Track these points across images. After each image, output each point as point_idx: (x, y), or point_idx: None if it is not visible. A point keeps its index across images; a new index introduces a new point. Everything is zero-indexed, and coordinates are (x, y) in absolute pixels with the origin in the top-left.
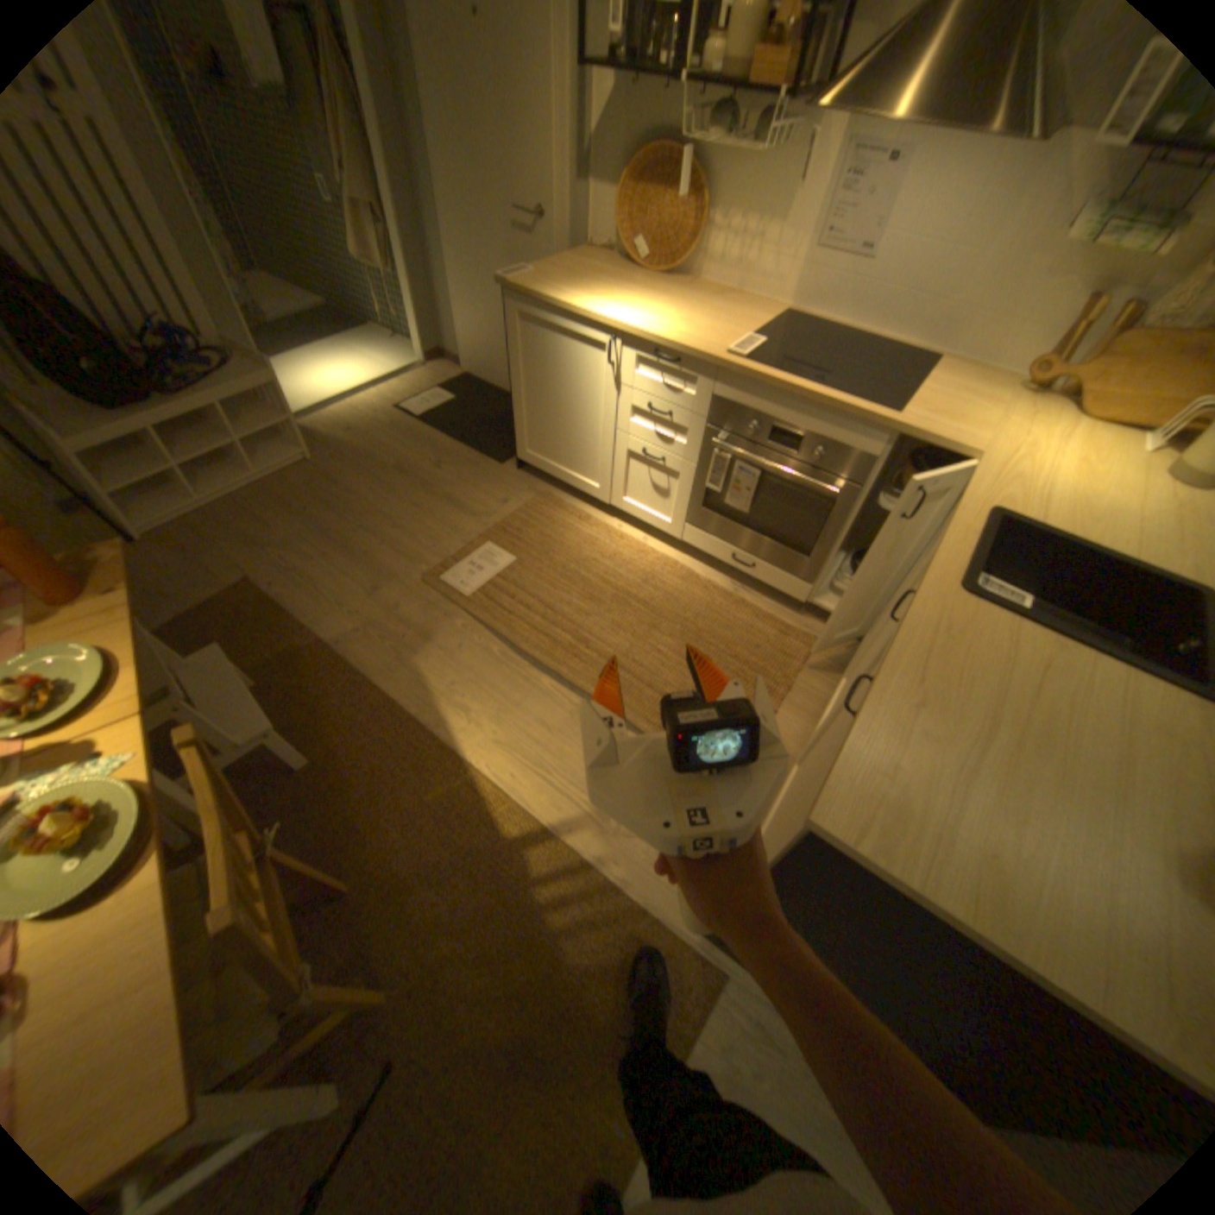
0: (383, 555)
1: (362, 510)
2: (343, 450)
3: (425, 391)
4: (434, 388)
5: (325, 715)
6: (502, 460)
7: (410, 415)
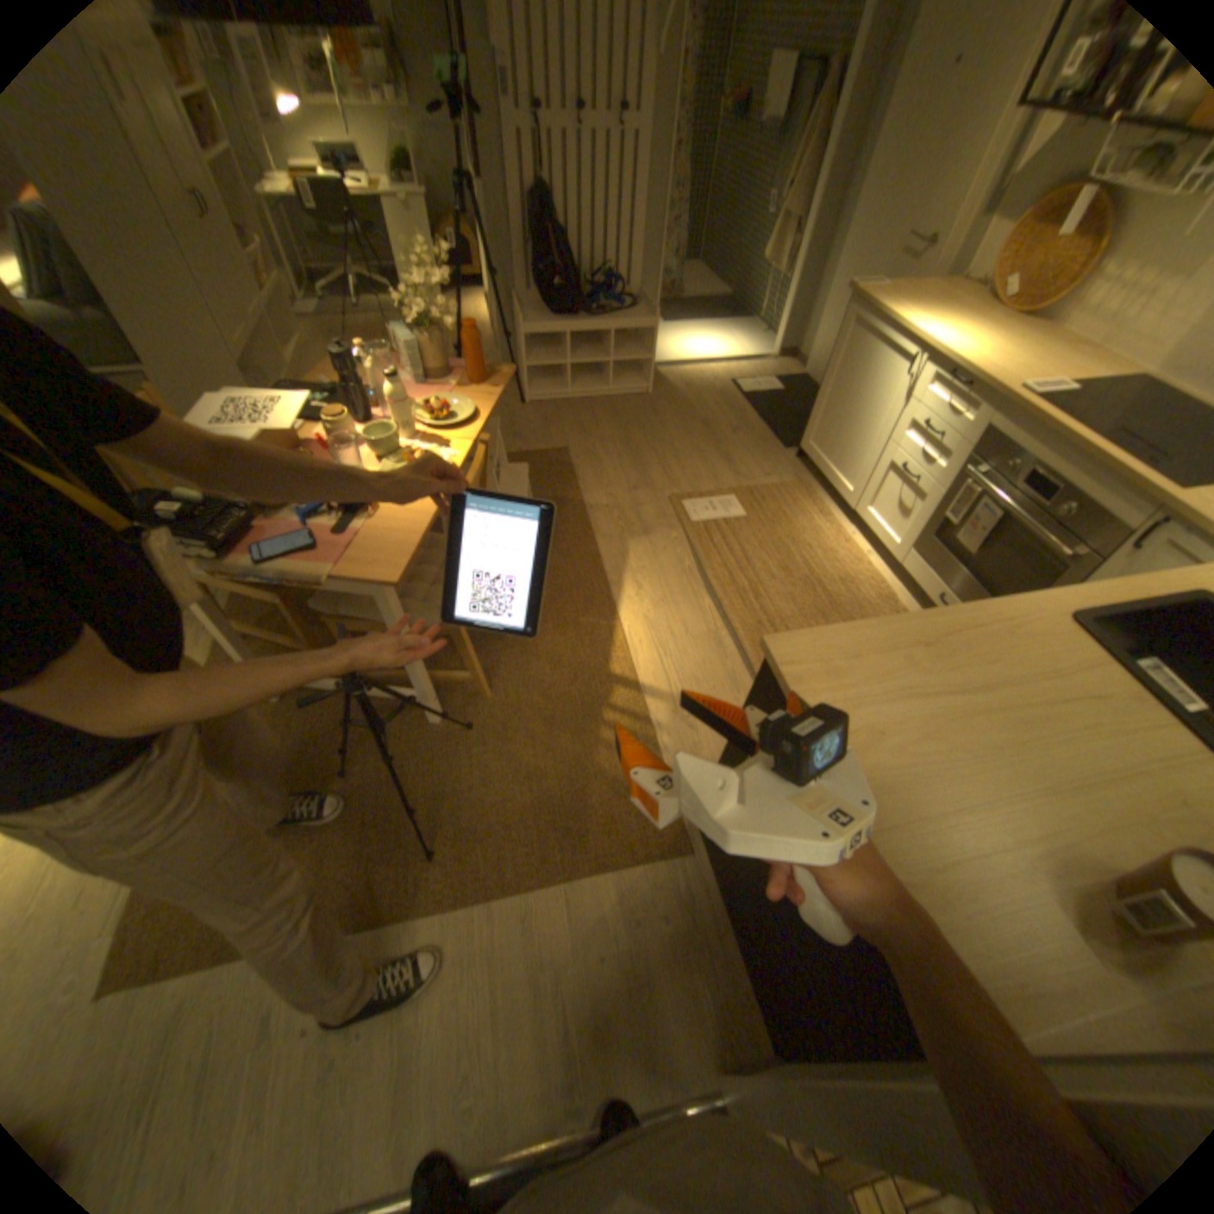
0: (655, 472)
1: (660, 439)
2: (675, 397)
3: (762, 378)
4: (771, 377)
5: (557, 543)
6: (787, 446)
7: (738, 390)
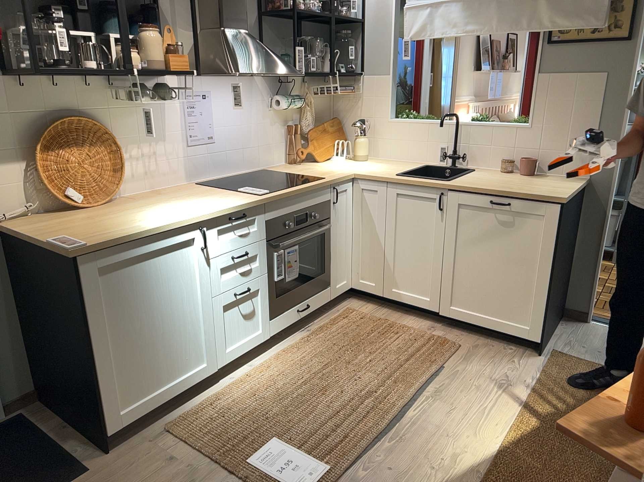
0: None
1: None
2: None
3: None
4: None
5: None
6: (79, 469)
7: None
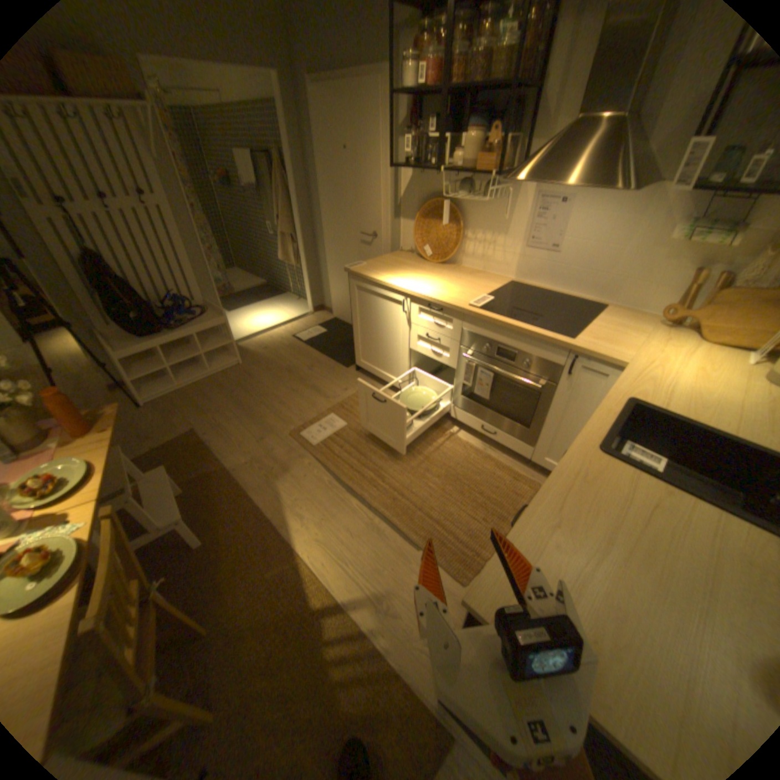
0: (270, 418)
1: (263, 392)
2: (260, 358)
3: (311, 327)
4: (316, 325)
5: (218, 513)
6: (348, 365)
7: (300, 340)
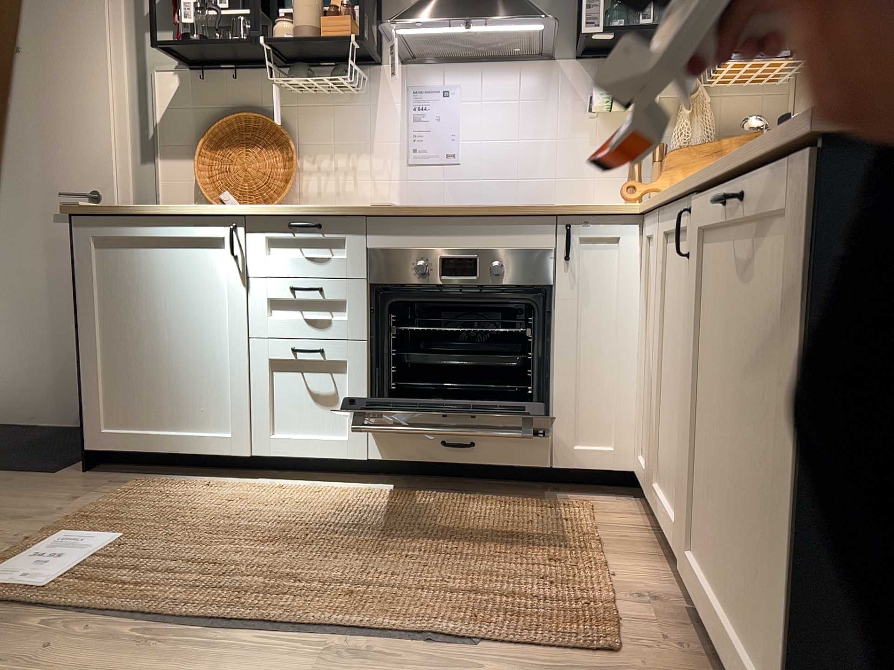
0: None
1: None
2: None
3: None
4: None
5: None
6: (54, 468)
7: None
